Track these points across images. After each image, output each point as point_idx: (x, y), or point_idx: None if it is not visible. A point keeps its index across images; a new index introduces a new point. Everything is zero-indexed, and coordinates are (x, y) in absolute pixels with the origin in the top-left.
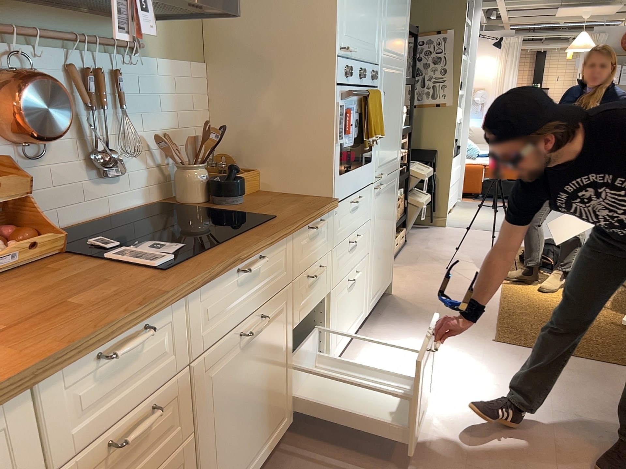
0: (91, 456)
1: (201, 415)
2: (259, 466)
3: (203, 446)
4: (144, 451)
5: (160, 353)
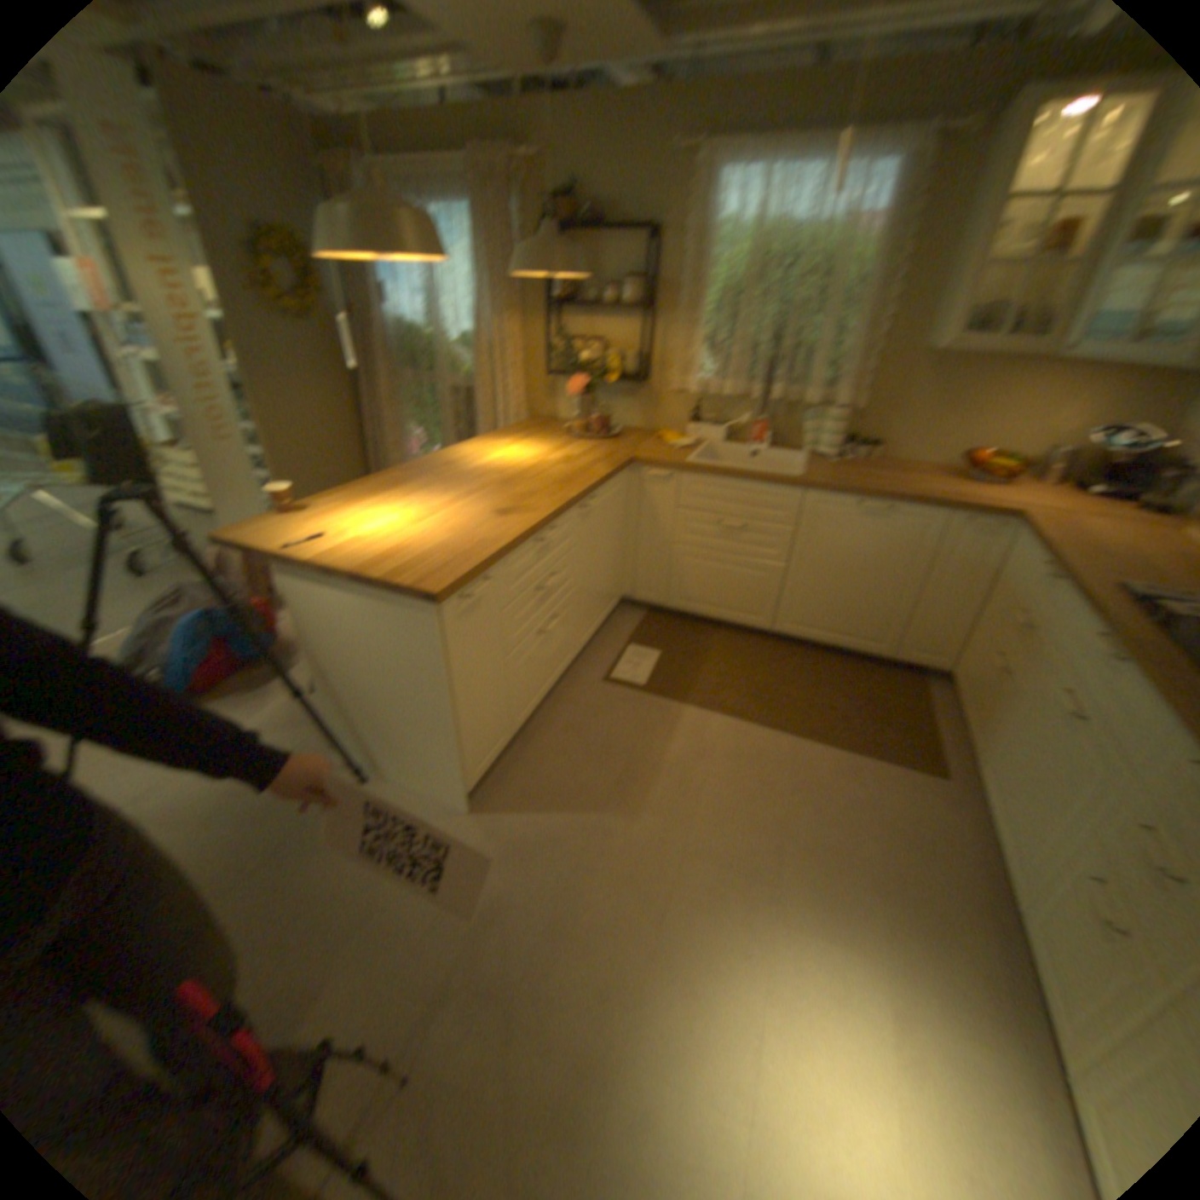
0: (1024, 607)
1: (1032, 690)
2: (1001, 843)
3: (1019, 712)
4: (1023, 646)
5: (1055, 608)
